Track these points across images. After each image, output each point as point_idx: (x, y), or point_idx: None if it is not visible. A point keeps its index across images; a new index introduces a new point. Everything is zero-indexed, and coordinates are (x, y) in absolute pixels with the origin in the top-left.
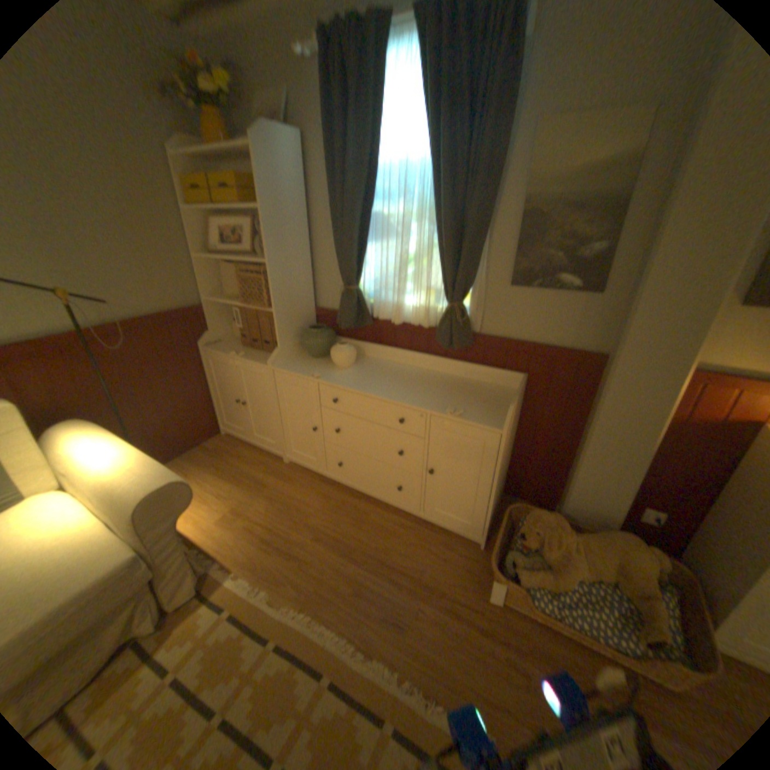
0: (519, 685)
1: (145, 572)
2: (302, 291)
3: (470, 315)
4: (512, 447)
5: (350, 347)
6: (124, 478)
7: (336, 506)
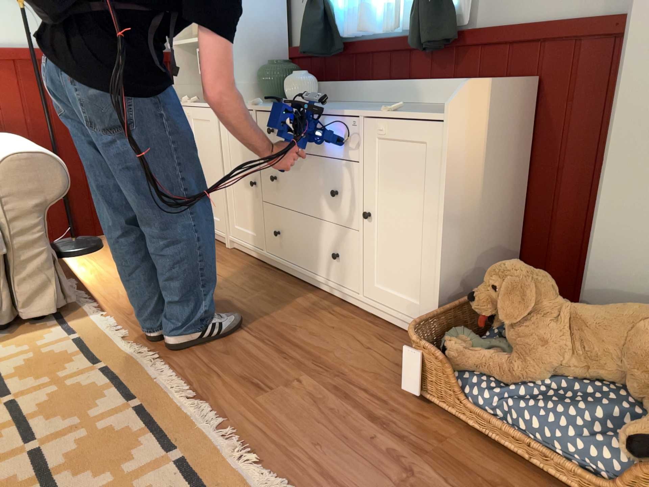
0: (392, 476)
1: (0, 242)
2: (268, 22)
3: (456, 5)
4: (520, 215)
5: (306, 76)
6: (9, 149)
7: (259, 286)
